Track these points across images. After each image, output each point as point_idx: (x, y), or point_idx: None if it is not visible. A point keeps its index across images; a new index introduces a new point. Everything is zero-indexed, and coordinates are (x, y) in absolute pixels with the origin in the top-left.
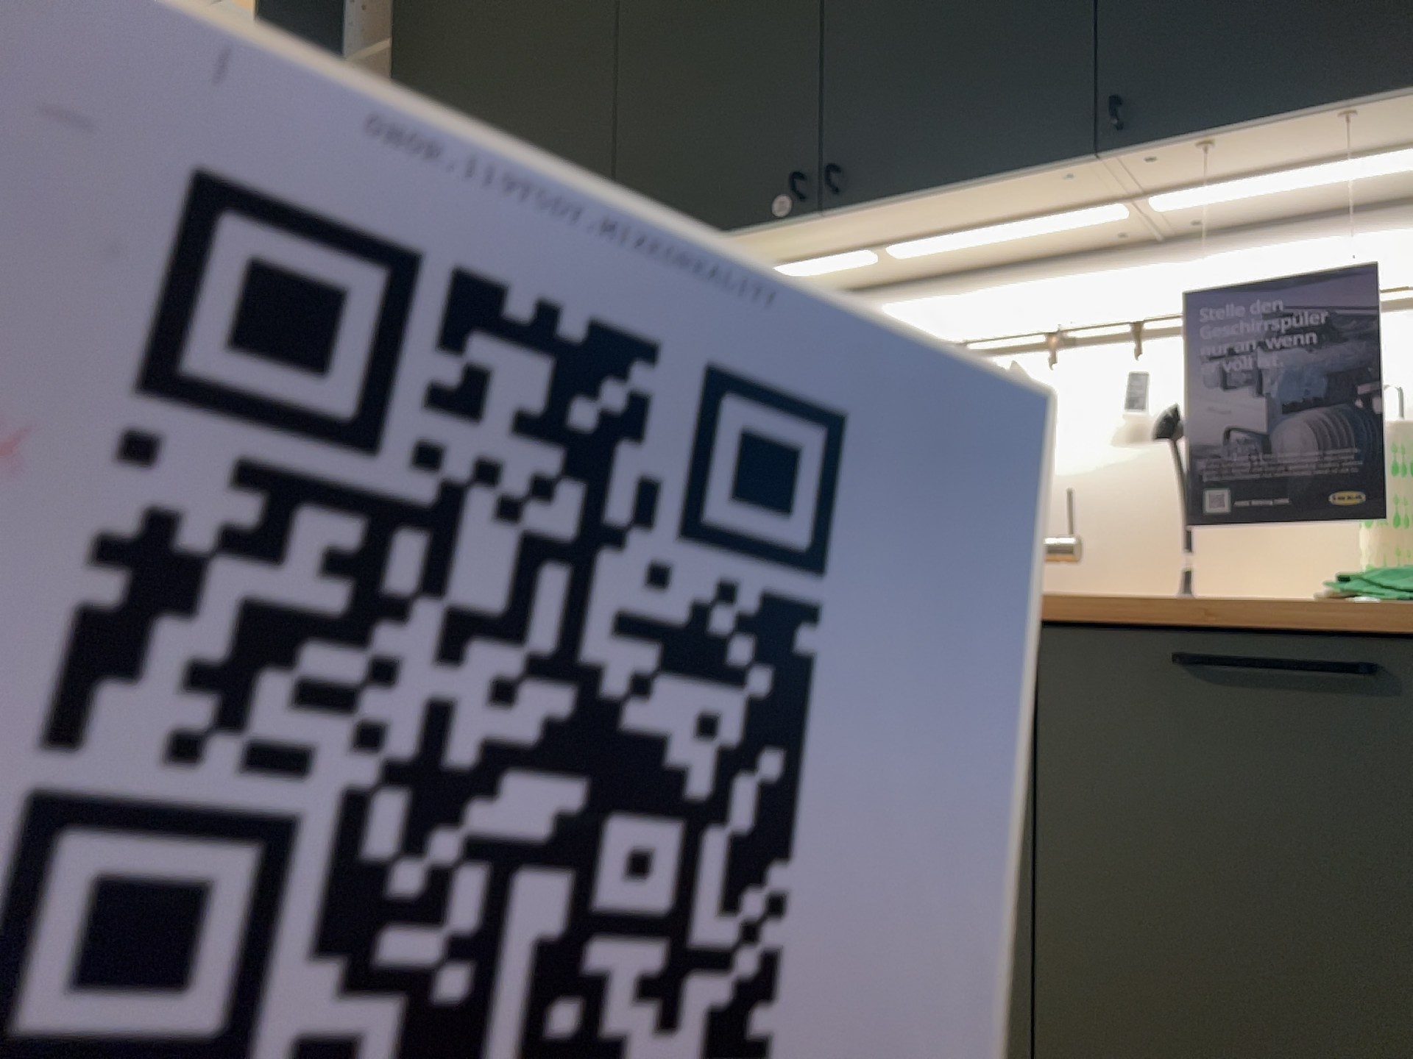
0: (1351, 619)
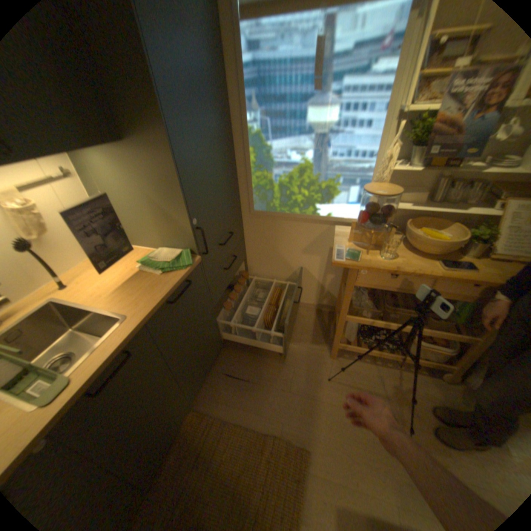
0: (185, 277)
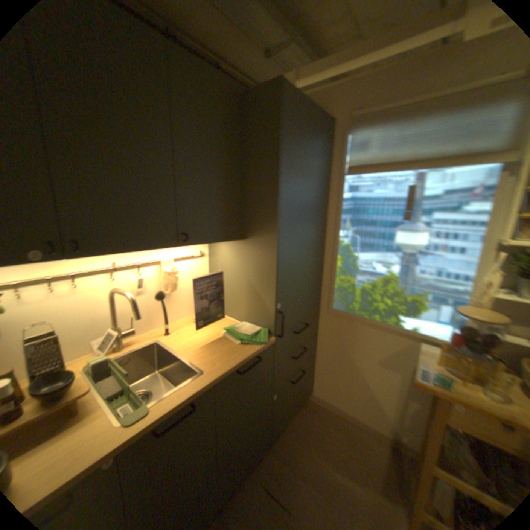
0: (258, 353)
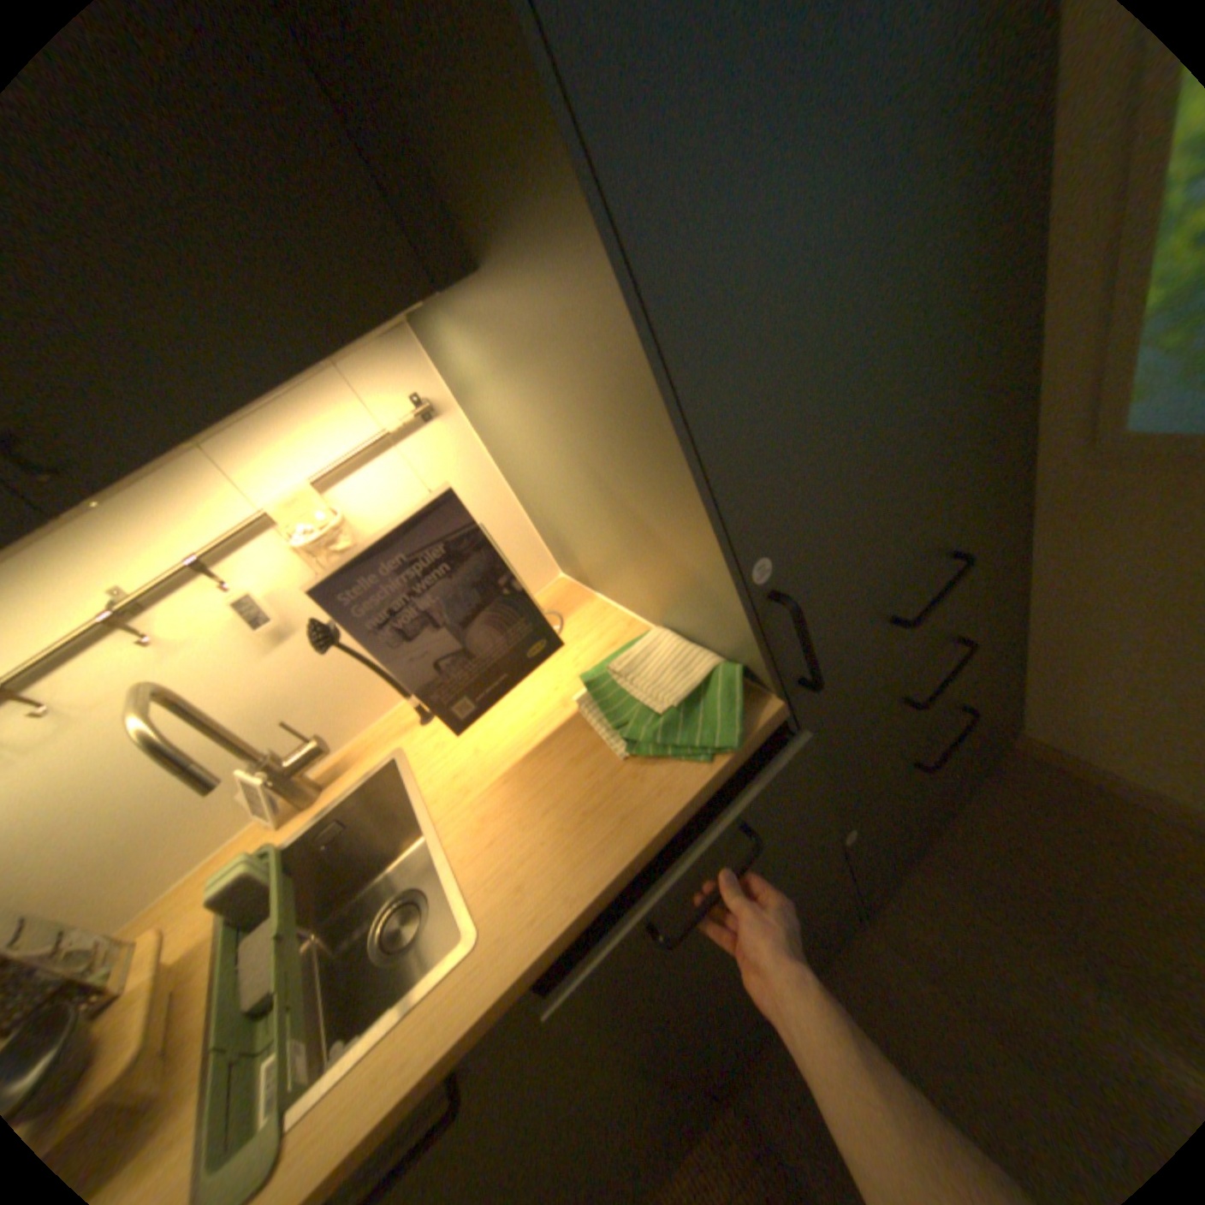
0: (699, 804)
